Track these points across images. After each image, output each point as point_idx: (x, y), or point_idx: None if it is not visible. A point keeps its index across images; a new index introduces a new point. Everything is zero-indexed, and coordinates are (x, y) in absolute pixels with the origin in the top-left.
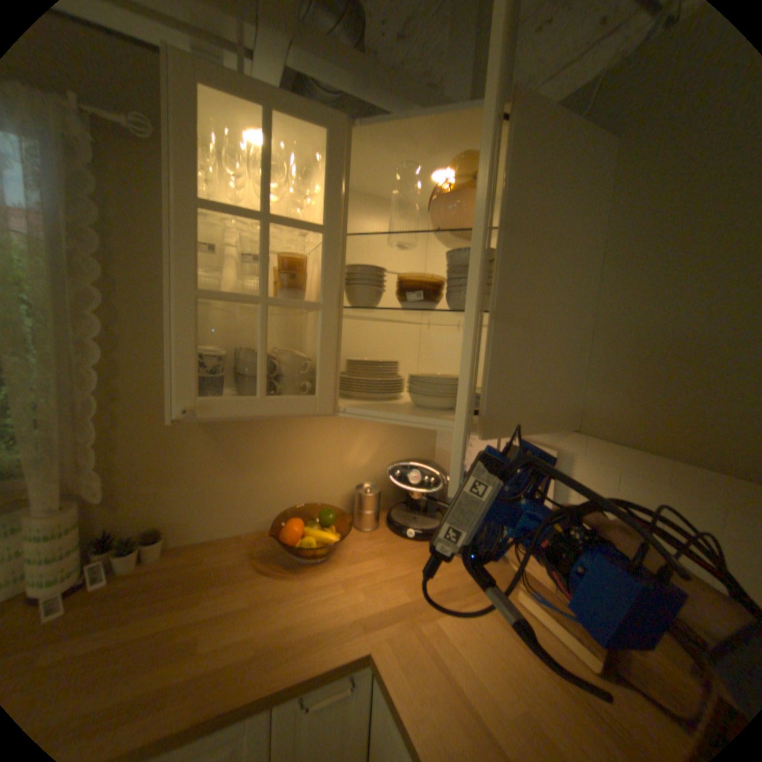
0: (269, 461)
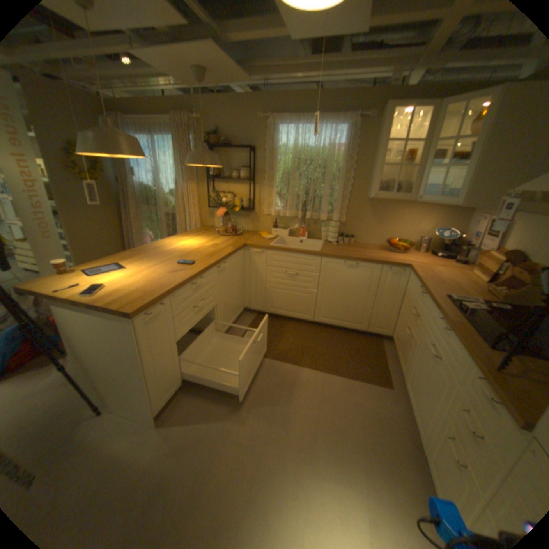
0: (389, 221)
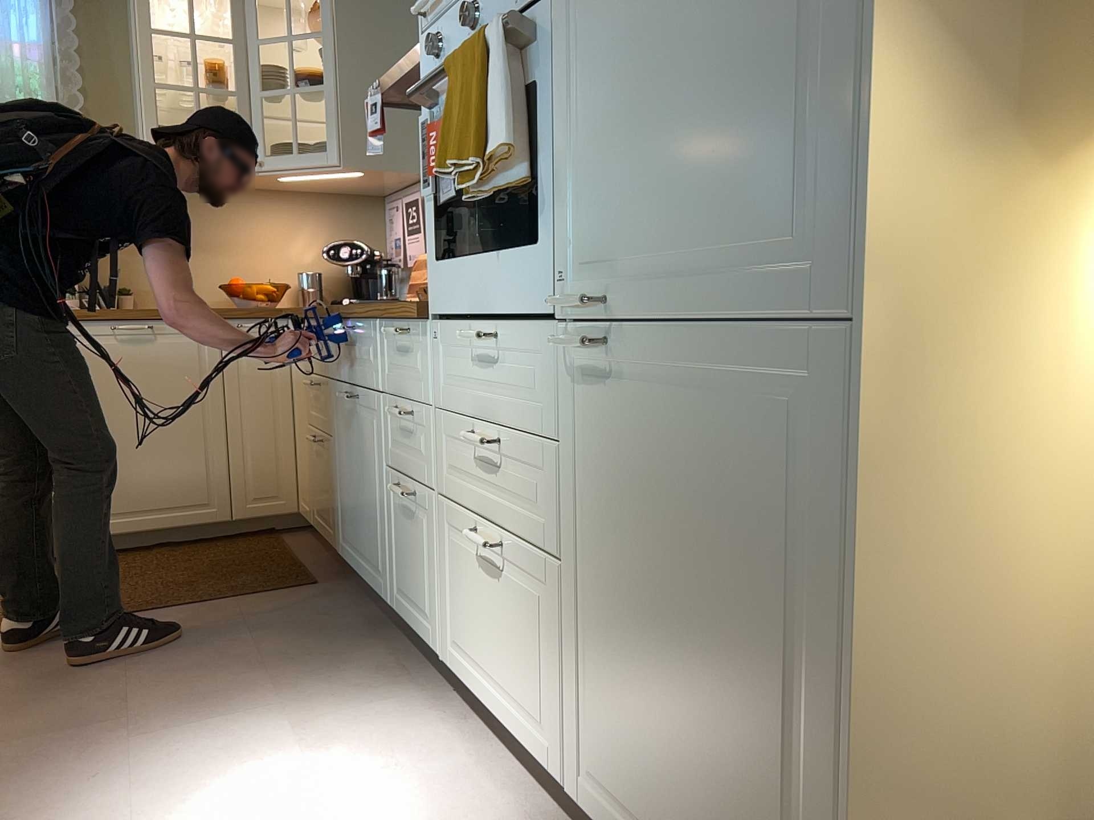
0: (215, 243)
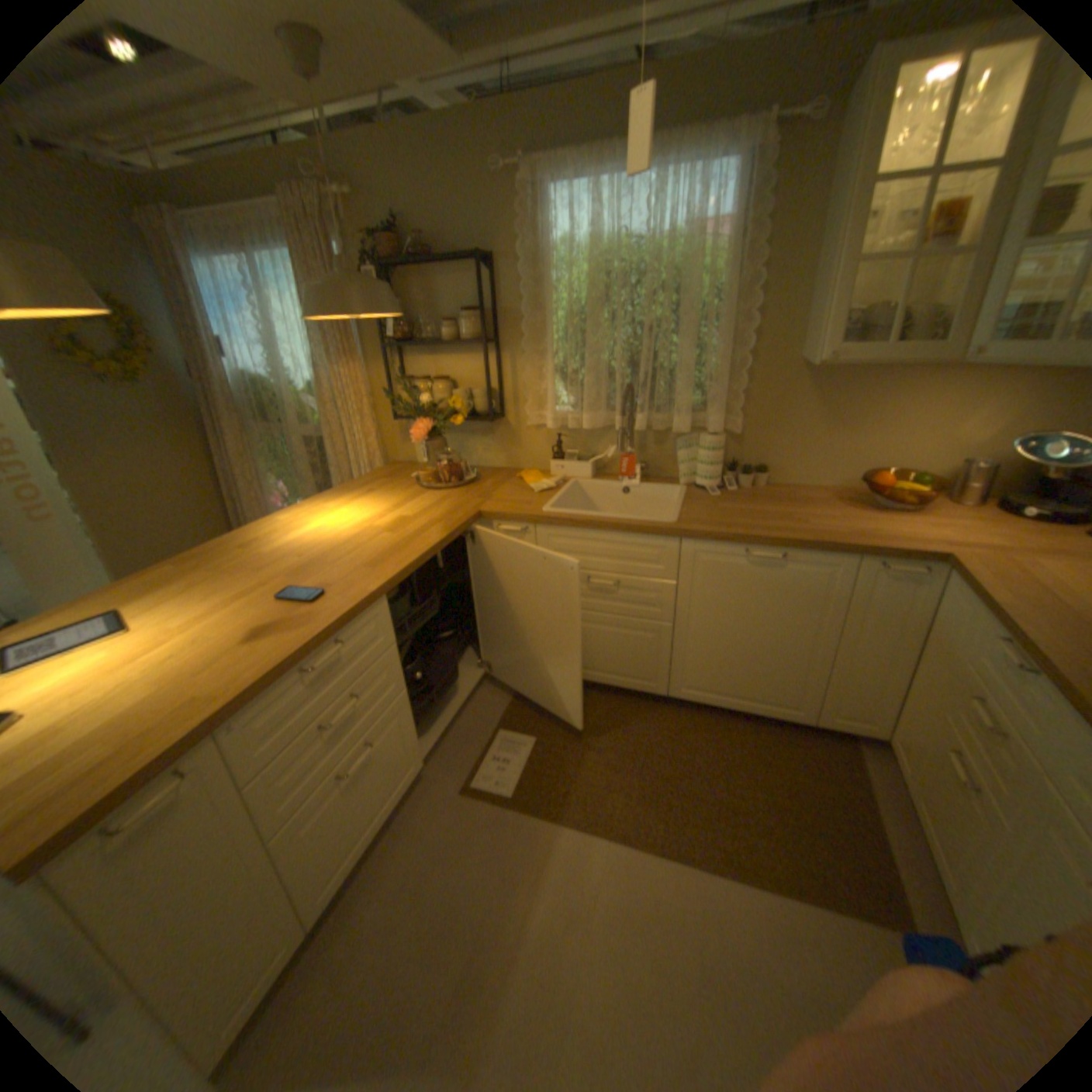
0: (868, 422)
